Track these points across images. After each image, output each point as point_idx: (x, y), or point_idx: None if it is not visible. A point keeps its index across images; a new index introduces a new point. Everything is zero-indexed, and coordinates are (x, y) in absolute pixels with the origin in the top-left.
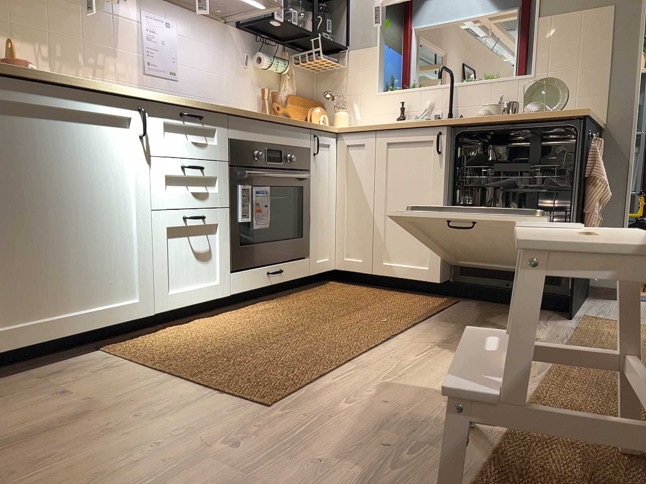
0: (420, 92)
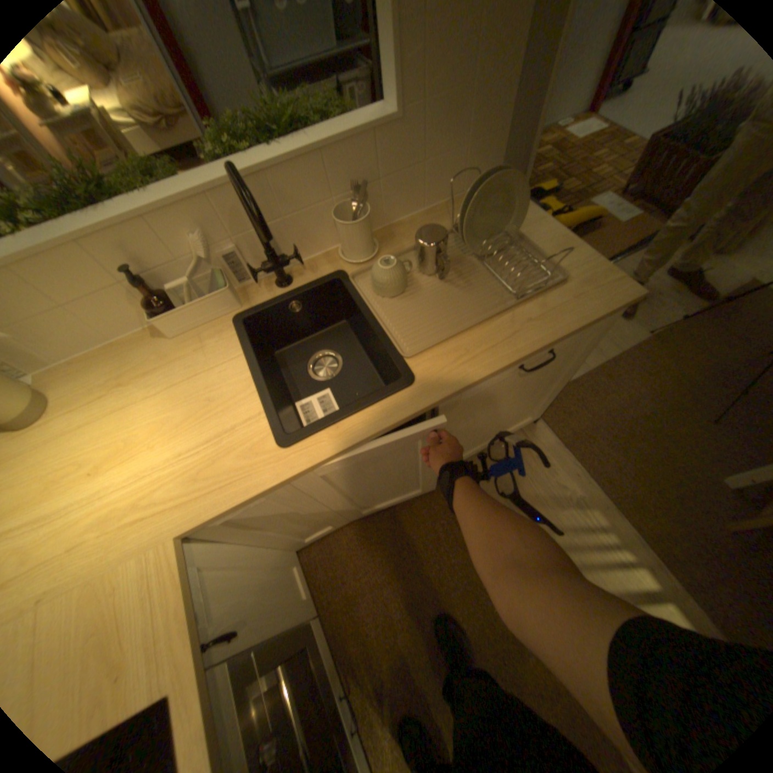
0: (143, 218)
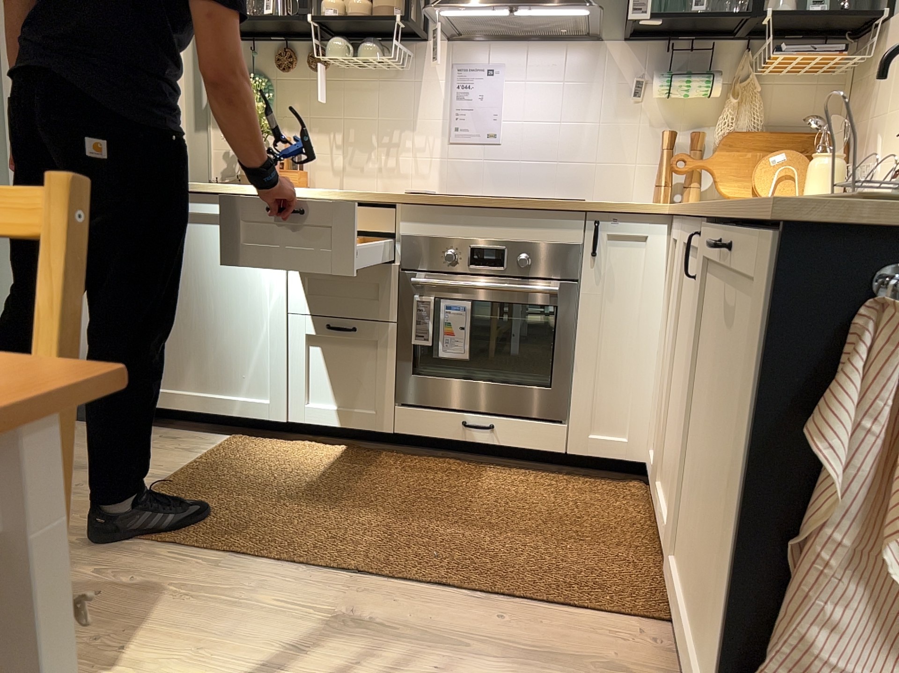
0: None
